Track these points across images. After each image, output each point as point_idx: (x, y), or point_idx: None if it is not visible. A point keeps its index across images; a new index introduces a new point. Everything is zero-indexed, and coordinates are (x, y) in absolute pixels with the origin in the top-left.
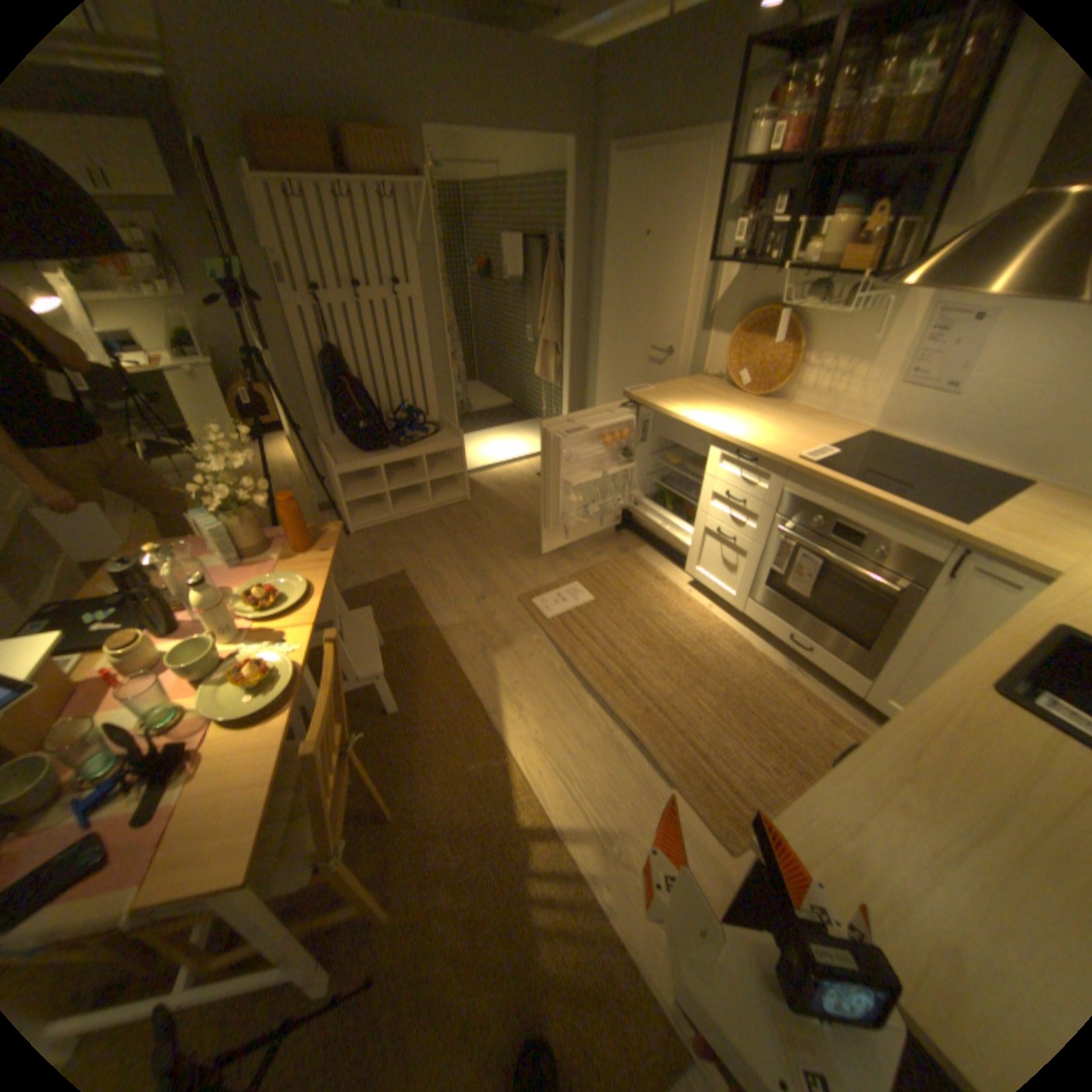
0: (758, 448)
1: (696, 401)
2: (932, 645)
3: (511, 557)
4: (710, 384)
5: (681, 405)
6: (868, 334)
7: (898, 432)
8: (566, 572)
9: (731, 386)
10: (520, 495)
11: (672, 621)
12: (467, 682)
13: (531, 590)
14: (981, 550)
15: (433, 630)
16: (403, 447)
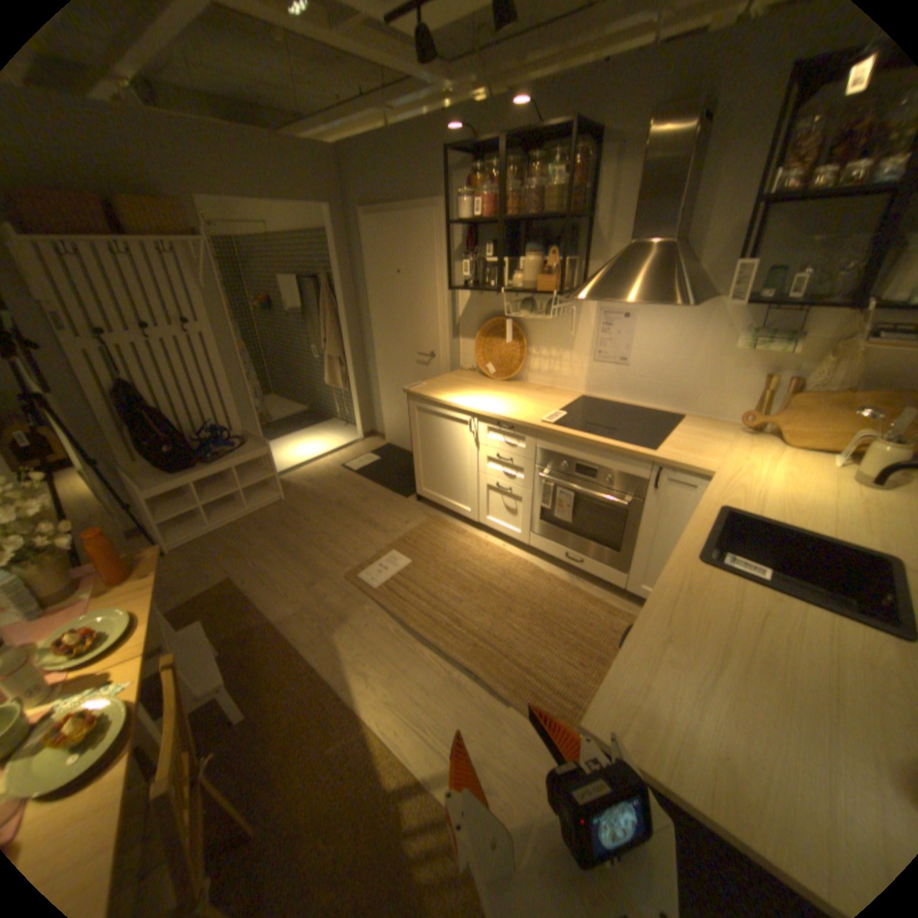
0: (512, 419)
1: (459, 390)
2: (656, 538)
3: (332, 542)
4: (467, 376)
5: (450, 394)
6: (564, 331)
7: (599, 394)
8: (383, 544)
9: (482, 376)
10: (330, 486)
11: (478, 564)
12: (311, 668)
13: (355, 566)
14: (667, 466)
15: (268, 628)
16: (211, 463)
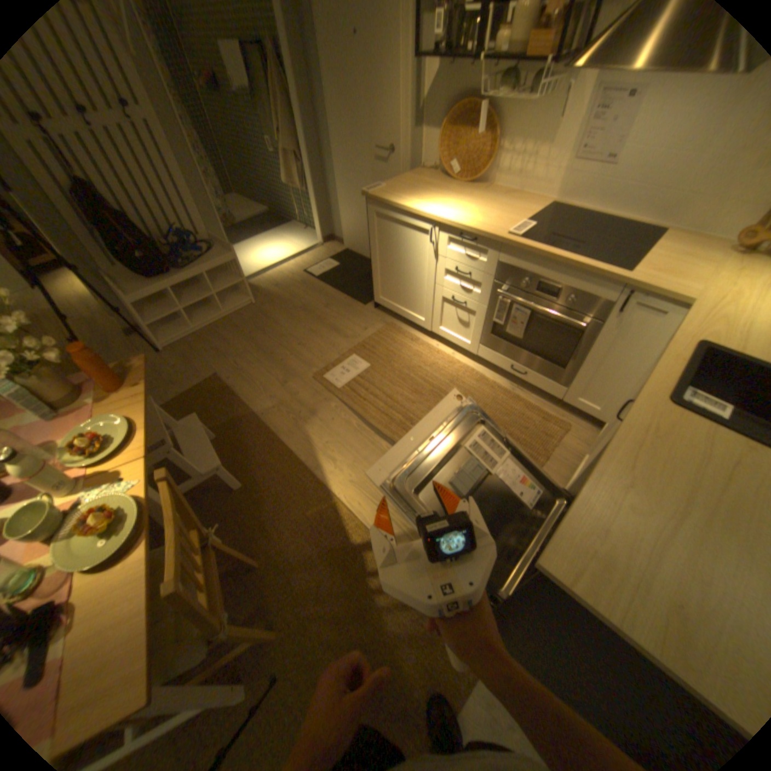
0: (476, 230)
1: (421, 193)
2: (606, 359)
3: (299, 345)
4: (429, 177)
5: (410, 199)
6: (548, 118)
7: (573, 201)
8: (344, 348)
9: (445, 176)
10: (294, 292)
11: (429, 371)
12: (289, 451)
13: (321, 368)
14: (641, 290)
15: (252, 417)
16: (183, 268)
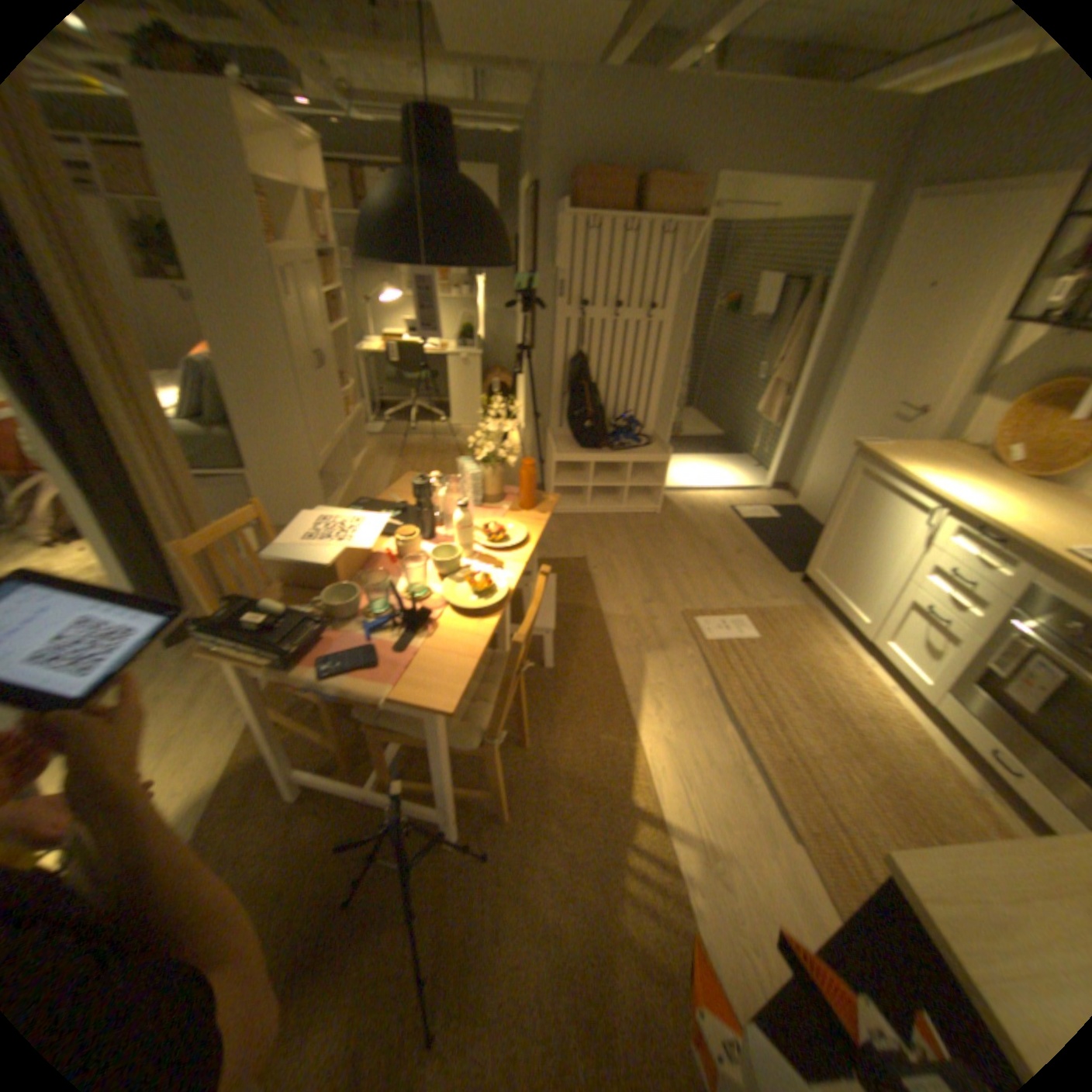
0: (1011, 529)
1: (943, 466)
2: None
3: (685, 575)
4: (967, 453)
5: (923, 467)
6: None
7: None
8: (737, 604)
9: (995, 460)
10: (709, 522)
11: (843, 688)
12: (617, 667)
13: (698, 609)
14: None
15: (599, 614)
16: (615, 451)
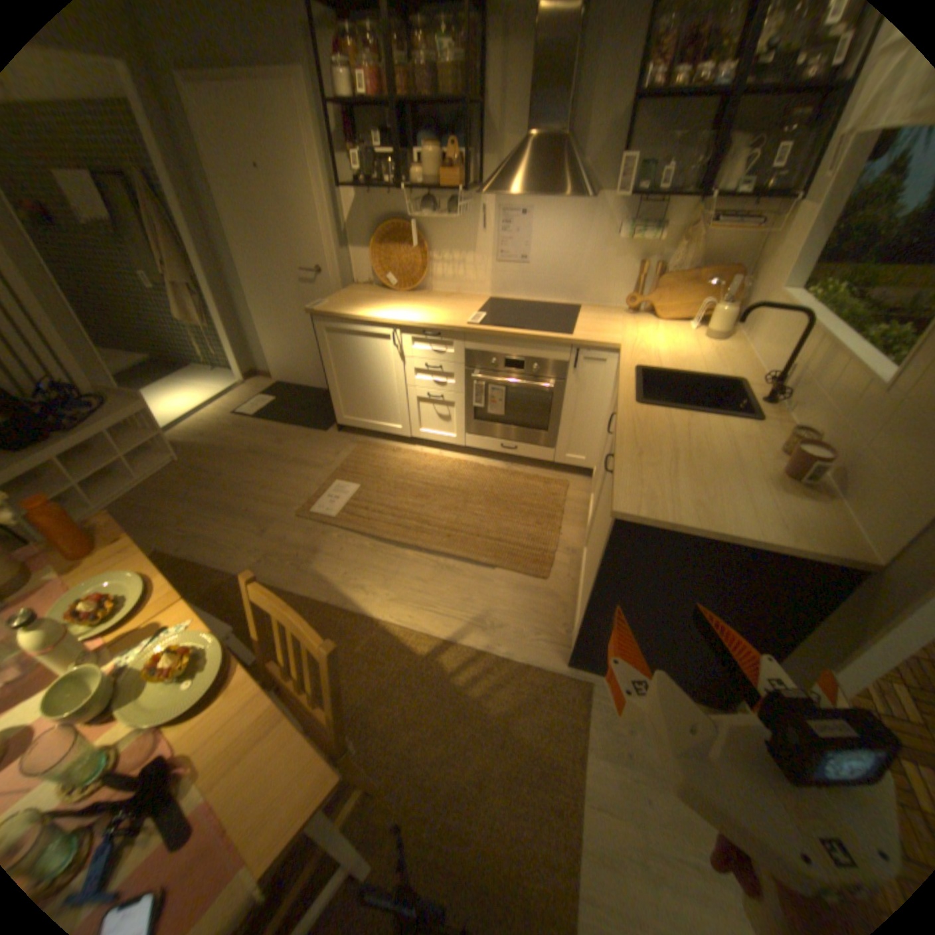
0: (439, 324)
1: (369, 303)
2: (576, 411)
3: (263, 487)
4: (368, 290)
5: (362, 309)
6: (466, 232)
7: (504, 295)
8: (322, 477)
9: (384, 288)
10: (229, 435)
11: (424, 473)
12: (303, 596)
13: (303, 503)
14: (583, 346)
15: None
16: (72, 428)
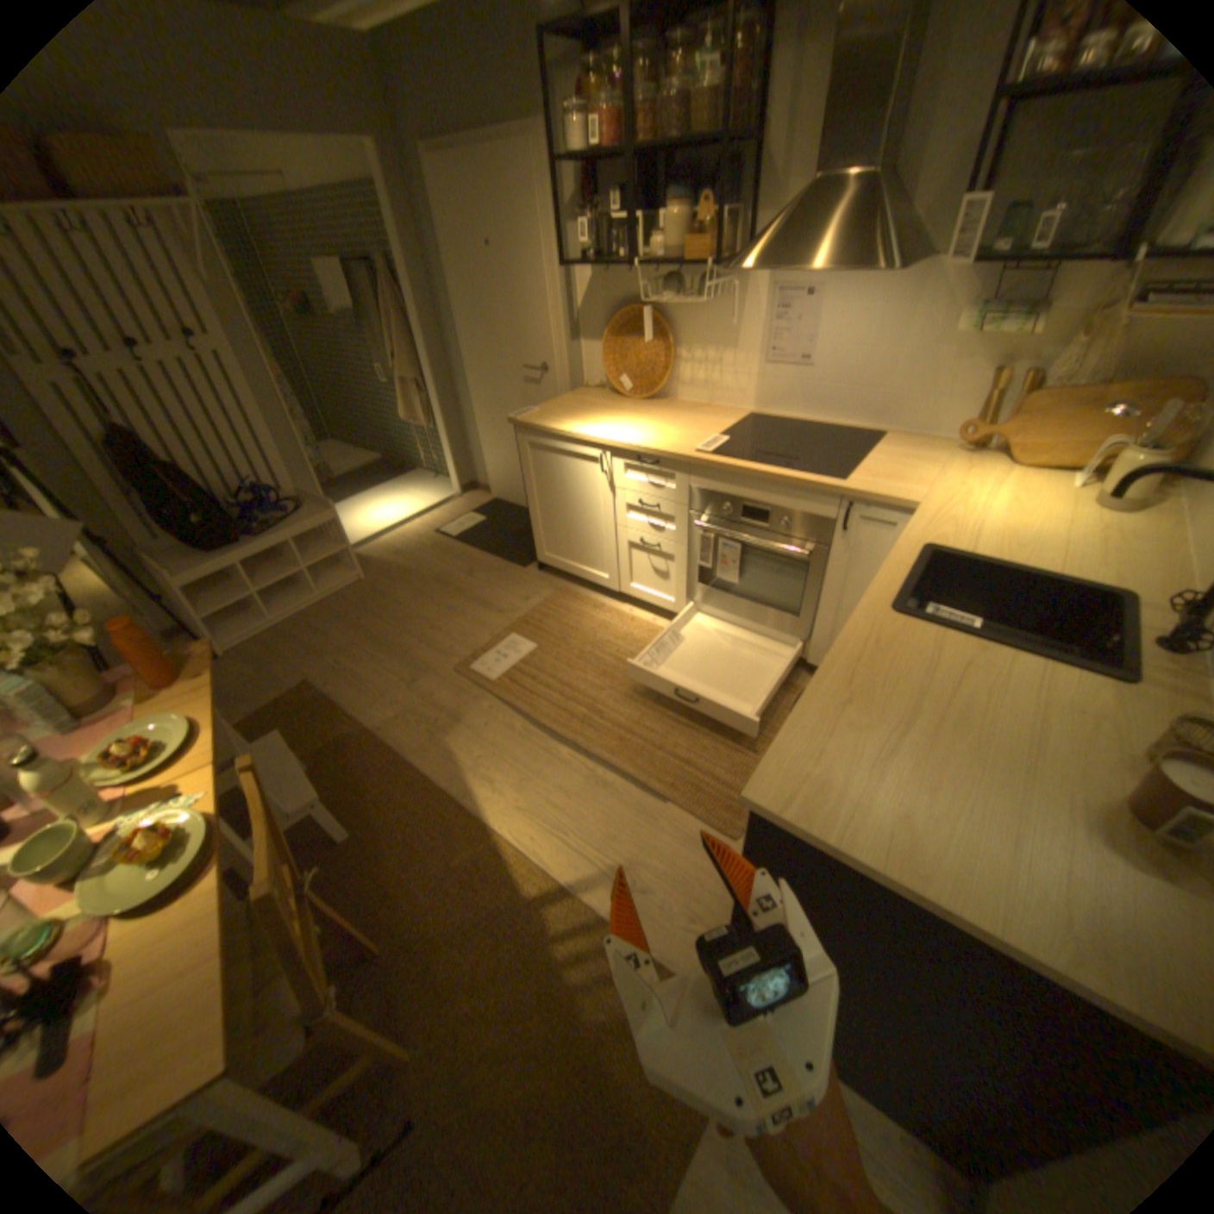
0: (657, 450)
1: (585, 415)
2: (845, 595)
3: (433, 628)
4: (595, 396)
5: (572, 422)
6: (726, 321)
7: (773, 410)
8: (499, 627)
9: (616, 394)
10: (423, 558)
11: (622, 644)
12: (423, 776)
13: (466, 656)
14: (860, 499)
15: (365, 734)
16: (260, 534)
